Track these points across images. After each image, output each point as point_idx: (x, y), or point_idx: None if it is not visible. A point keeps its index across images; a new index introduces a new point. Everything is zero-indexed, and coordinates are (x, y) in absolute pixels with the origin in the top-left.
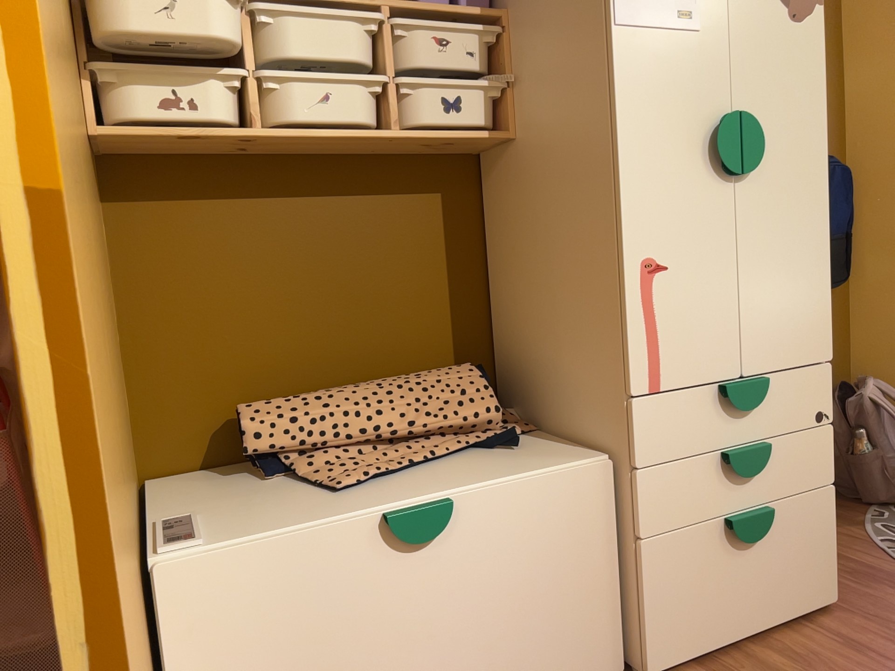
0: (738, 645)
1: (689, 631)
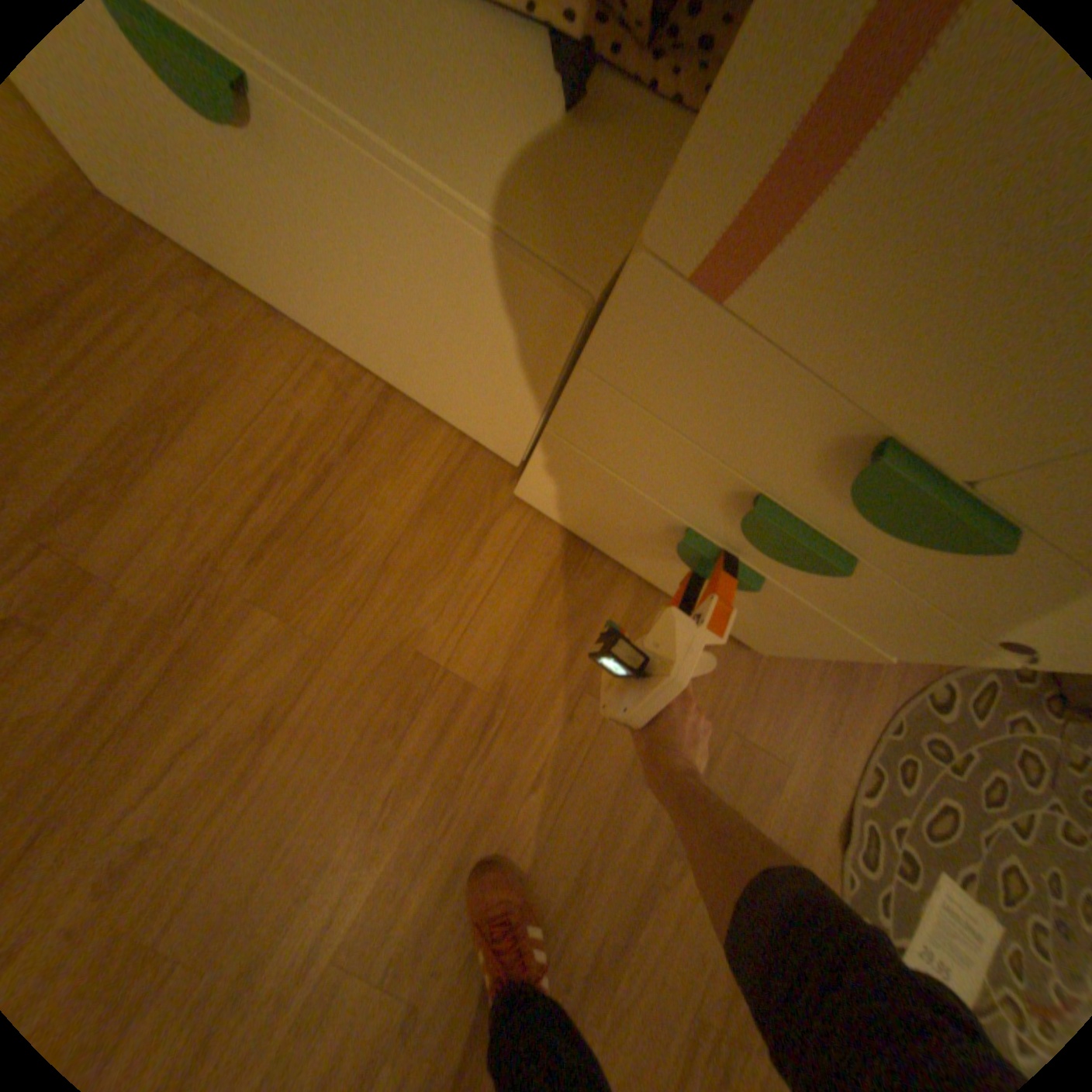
0: (623, 564)
1: (574, 517)
